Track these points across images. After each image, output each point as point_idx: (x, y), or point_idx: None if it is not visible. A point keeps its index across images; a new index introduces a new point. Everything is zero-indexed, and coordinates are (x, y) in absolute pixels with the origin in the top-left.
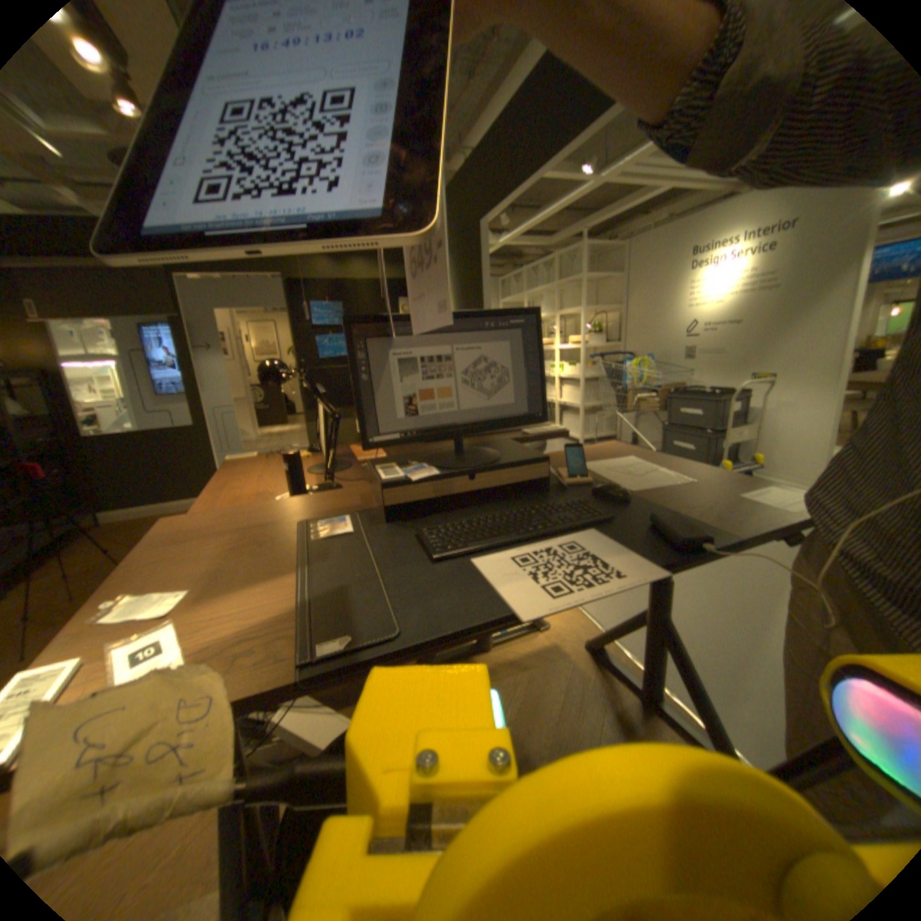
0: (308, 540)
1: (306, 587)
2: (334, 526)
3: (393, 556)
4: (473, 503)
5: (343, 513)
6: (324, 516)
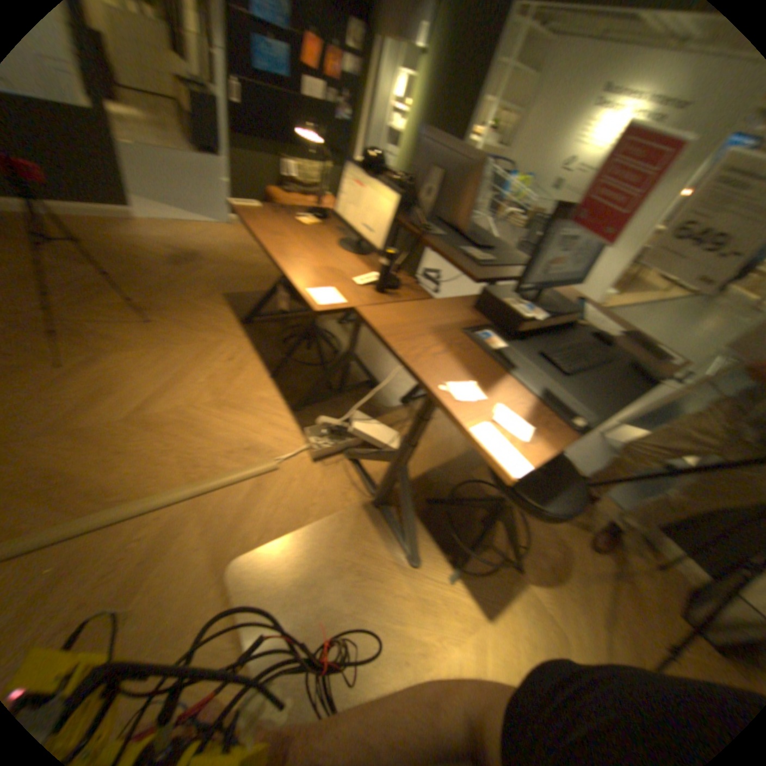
0: (488, 350)
1: (528, 387)
2: (493, 341)
3: (542, 369)
4: (562, 339)
5: (480, 328)
6: (470, 328)
